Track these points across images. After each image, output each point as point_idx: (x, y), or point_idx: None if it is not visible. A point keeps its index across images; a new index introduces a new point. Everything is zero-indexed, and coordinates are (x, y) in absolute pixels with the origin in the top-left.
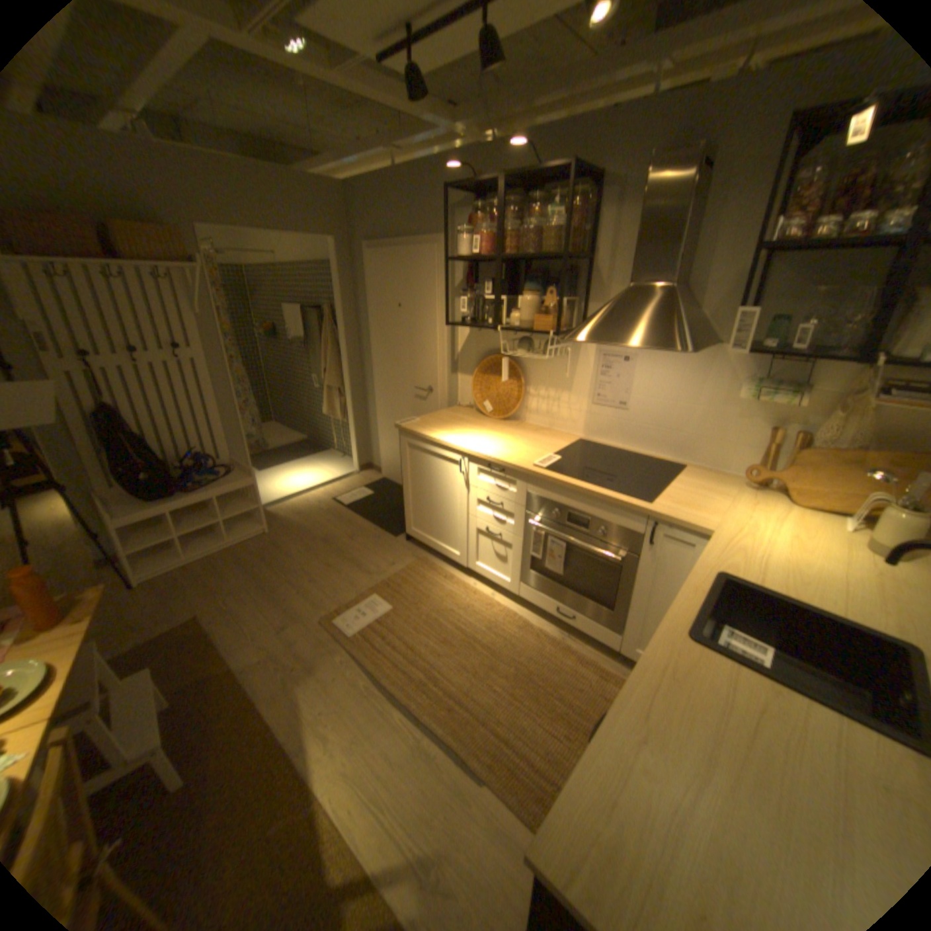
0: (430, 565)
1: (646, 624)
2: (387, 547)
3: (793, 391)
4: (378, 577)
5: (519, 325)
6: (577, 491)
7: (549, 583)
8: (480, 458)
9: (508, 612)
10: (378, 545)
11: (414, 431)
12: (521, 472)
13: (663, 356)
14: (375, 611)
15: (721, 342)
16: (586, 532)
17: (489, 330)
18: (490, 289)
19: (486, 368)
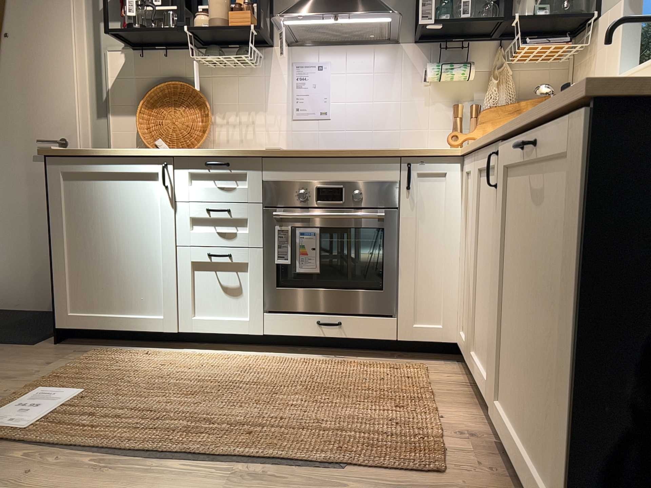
0: (115, 351)
1: (420, 286)
2: (24, 354)
3: (462, 65)
4: (31, 379)
5: (207, 28)
6: (326, 156)
7: (304, 294)
8: (193, 157)
9: (257, 358)
10: (6, 356)
11: (76, 150)
12: (253, 157)
13: (353, 61)
14: (55, 401)
15: (397, 43)
16: (341, 205)
17: (154, 56)
18: (159, 0)
19: (154, 101)
